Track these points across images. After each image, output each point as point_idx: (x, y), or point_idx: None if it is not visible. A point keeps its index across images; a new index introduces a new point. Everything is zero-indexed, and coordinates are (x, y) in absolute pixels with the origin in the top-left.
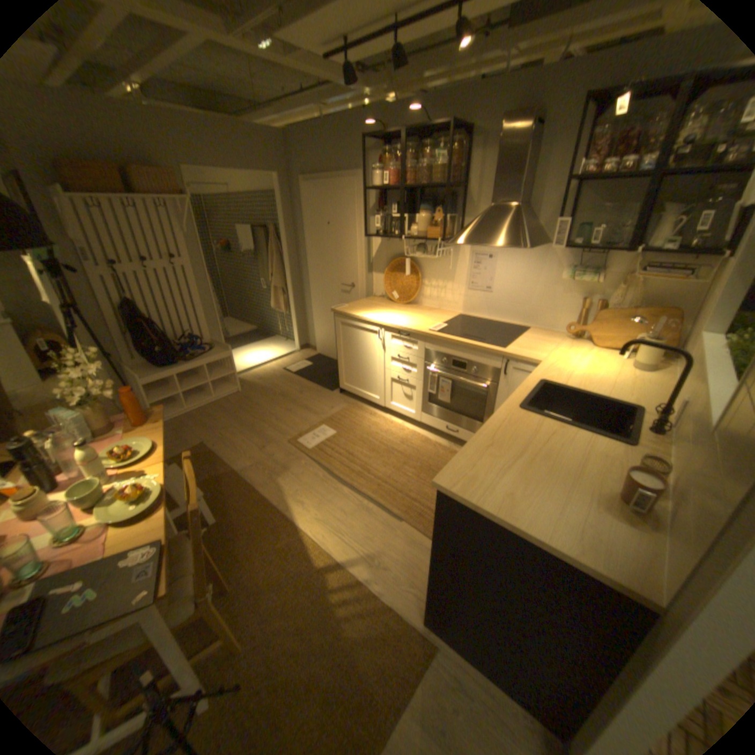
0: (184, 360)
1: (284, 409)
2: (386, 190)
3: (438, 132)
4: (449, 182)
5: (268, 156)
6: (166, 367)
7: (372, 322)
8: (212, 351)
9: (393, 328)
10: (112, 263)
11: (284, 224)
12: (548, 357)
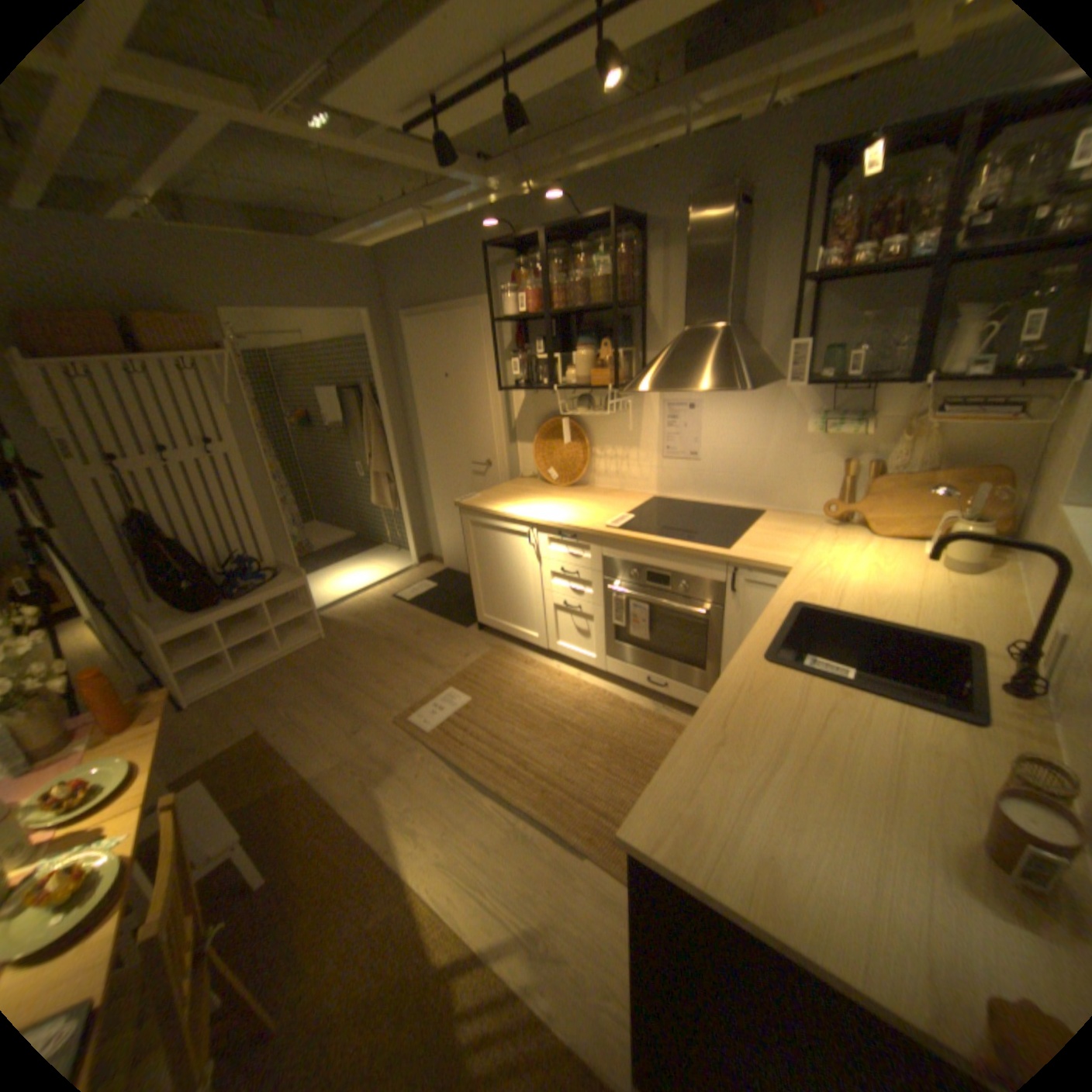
0: (229, 598)
1: (390, 663)
2: (525, 321)
3: (594, 230)
4: (617, 301)
5: (353, 287)
6: (198, 612)
7: (517, 520)
8: (274, 580)
9: (549, 526)
10: (108, 458)
11: (383, 381)
12: (802, 560)
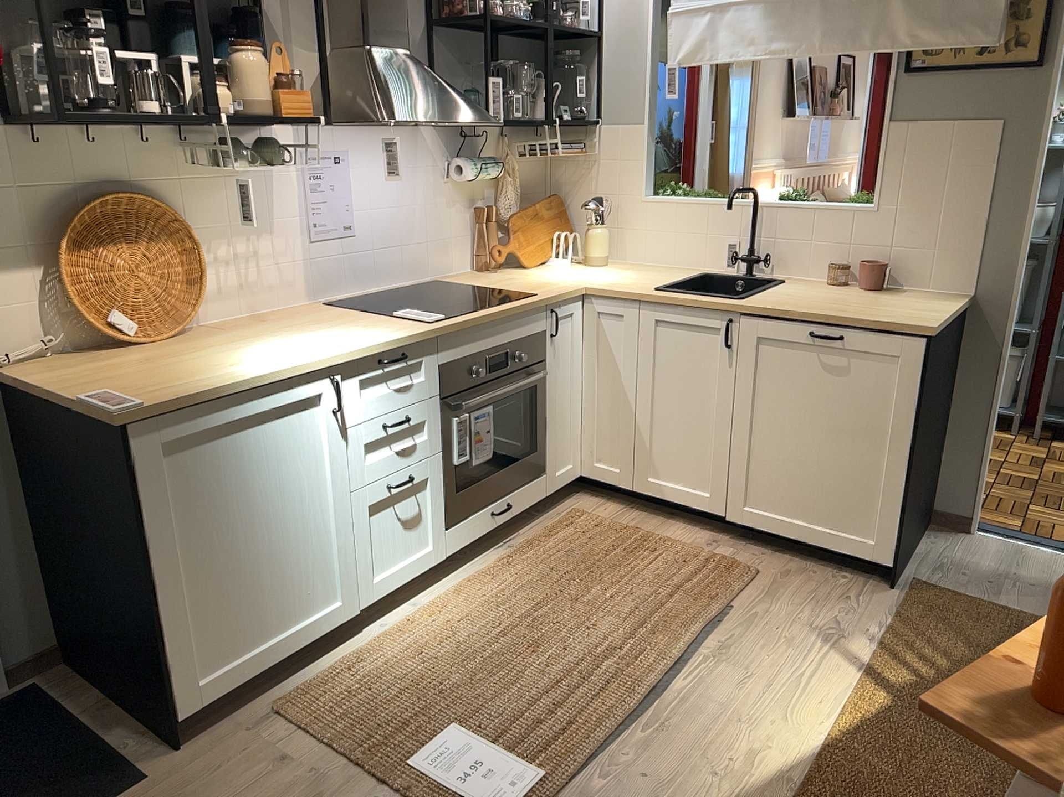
0: None
1: None
2: None
3: None
4: None
5: None
6: None
7: (304, 375)
8: None
9: (366, 357)
10: None
11: None
12: (571, 283)
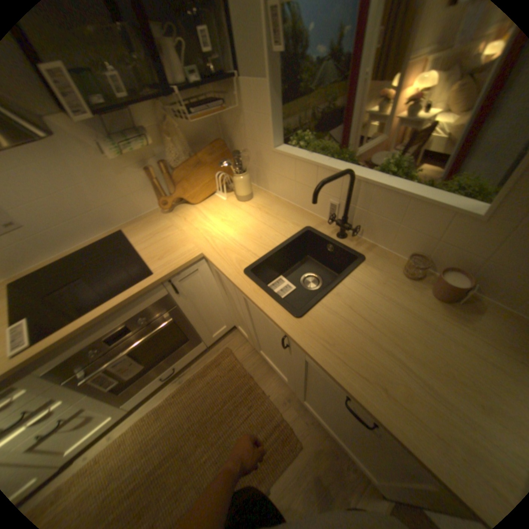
0: None
1: None
2: None
3: None
4: None
5: None
6: None
7: None
8: None
9: None
10: None
11: None
12: (196, 243)
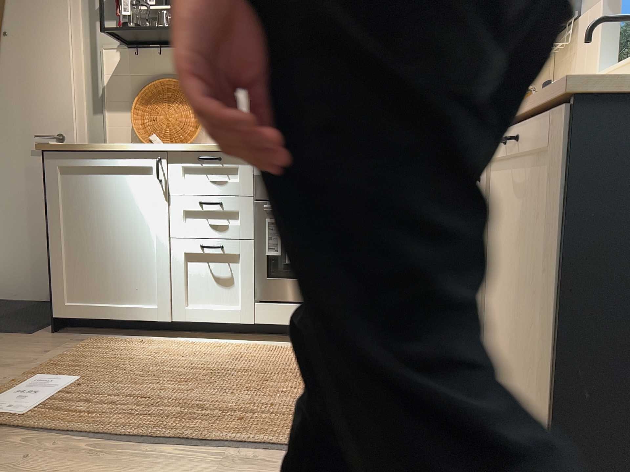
0: None
1: None
2: None
3: None
4: None
5: None
6: None
7: (140, 152)
8: None
9: (187, 152)
10: None
11: None
12: None
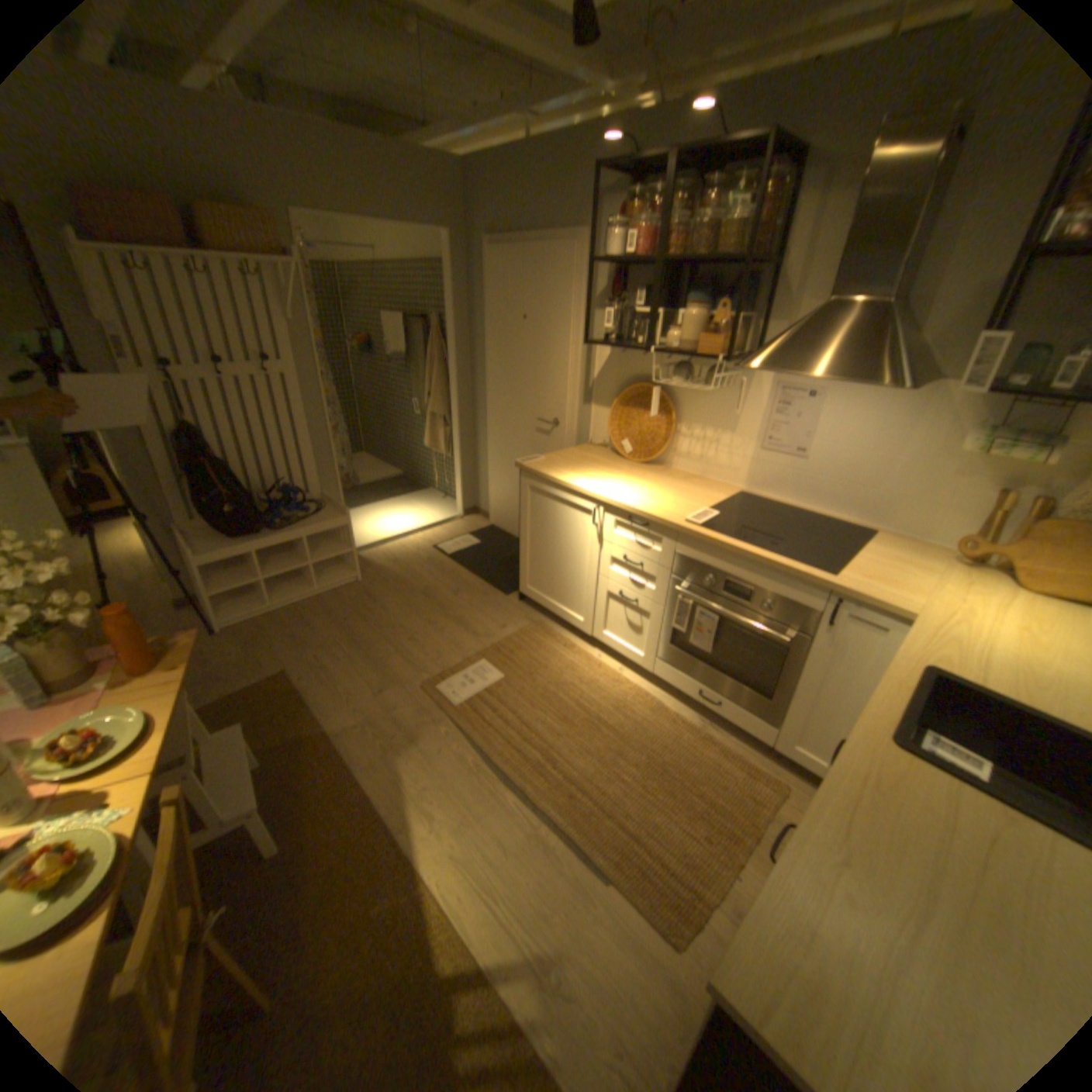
0: (271, 526)
1: (425, 620)
2: (627, 264)
3: (736, 158)
4: (750, 252)
5: (436, 202)
6: (239, 537)
7: (583, 494)
8: (318, 514)
9: (619, 508)
10: (162, 362)
11: (454, 314)
12: (930, 606)
